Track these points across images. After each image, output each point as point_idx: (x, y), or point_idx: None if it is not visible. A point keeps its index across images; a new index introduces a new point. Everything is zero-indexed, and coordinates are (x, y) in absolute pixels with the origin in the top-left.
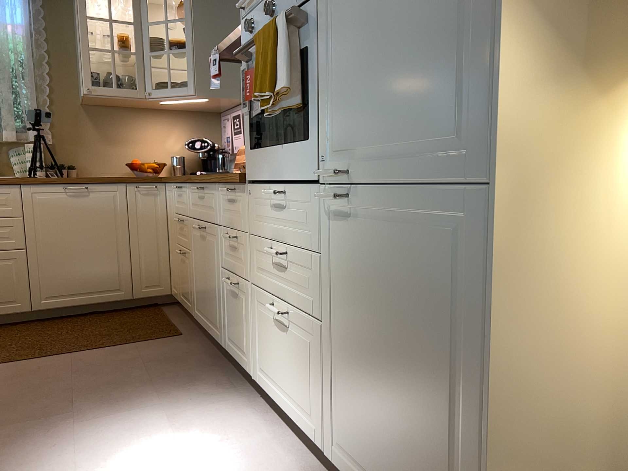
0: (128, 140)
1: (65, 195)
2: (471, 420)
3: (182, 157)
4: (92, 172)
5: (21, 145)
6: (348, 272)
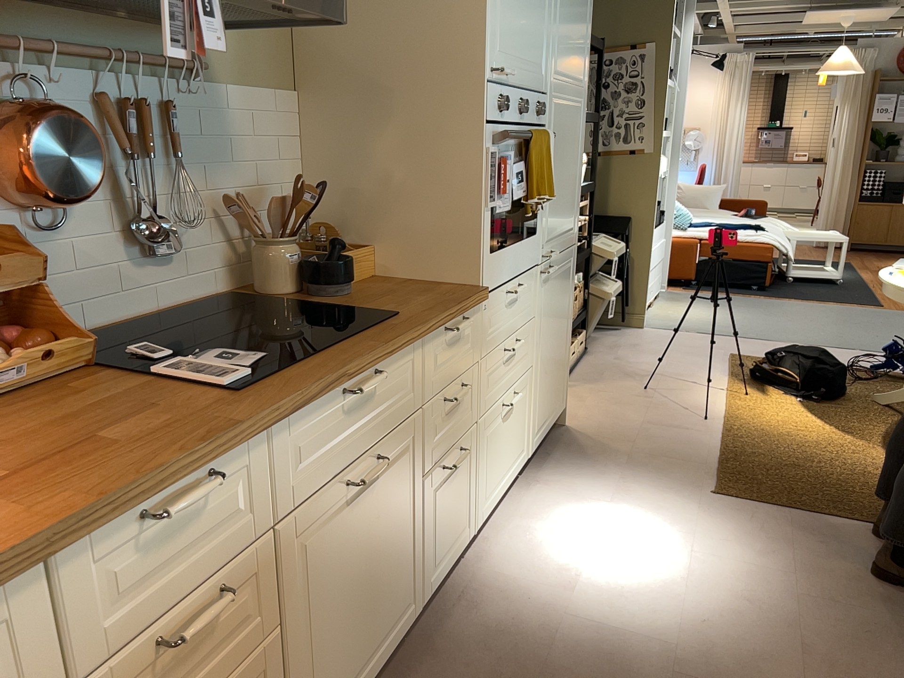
0: None
1: None
2: (567, 335)
3: None
4: None
5: None
6: (546, 314)
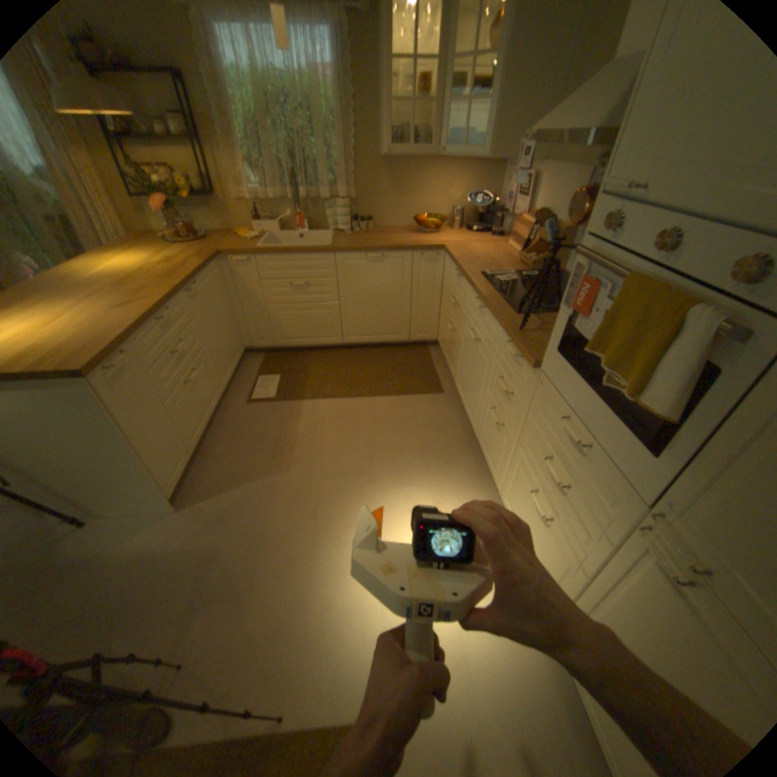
0: (416, 190)
1: (366, 261)
2: None
3: (461, 206)
4: (385, 222)
5: (332, 198)
6: (640, 604)
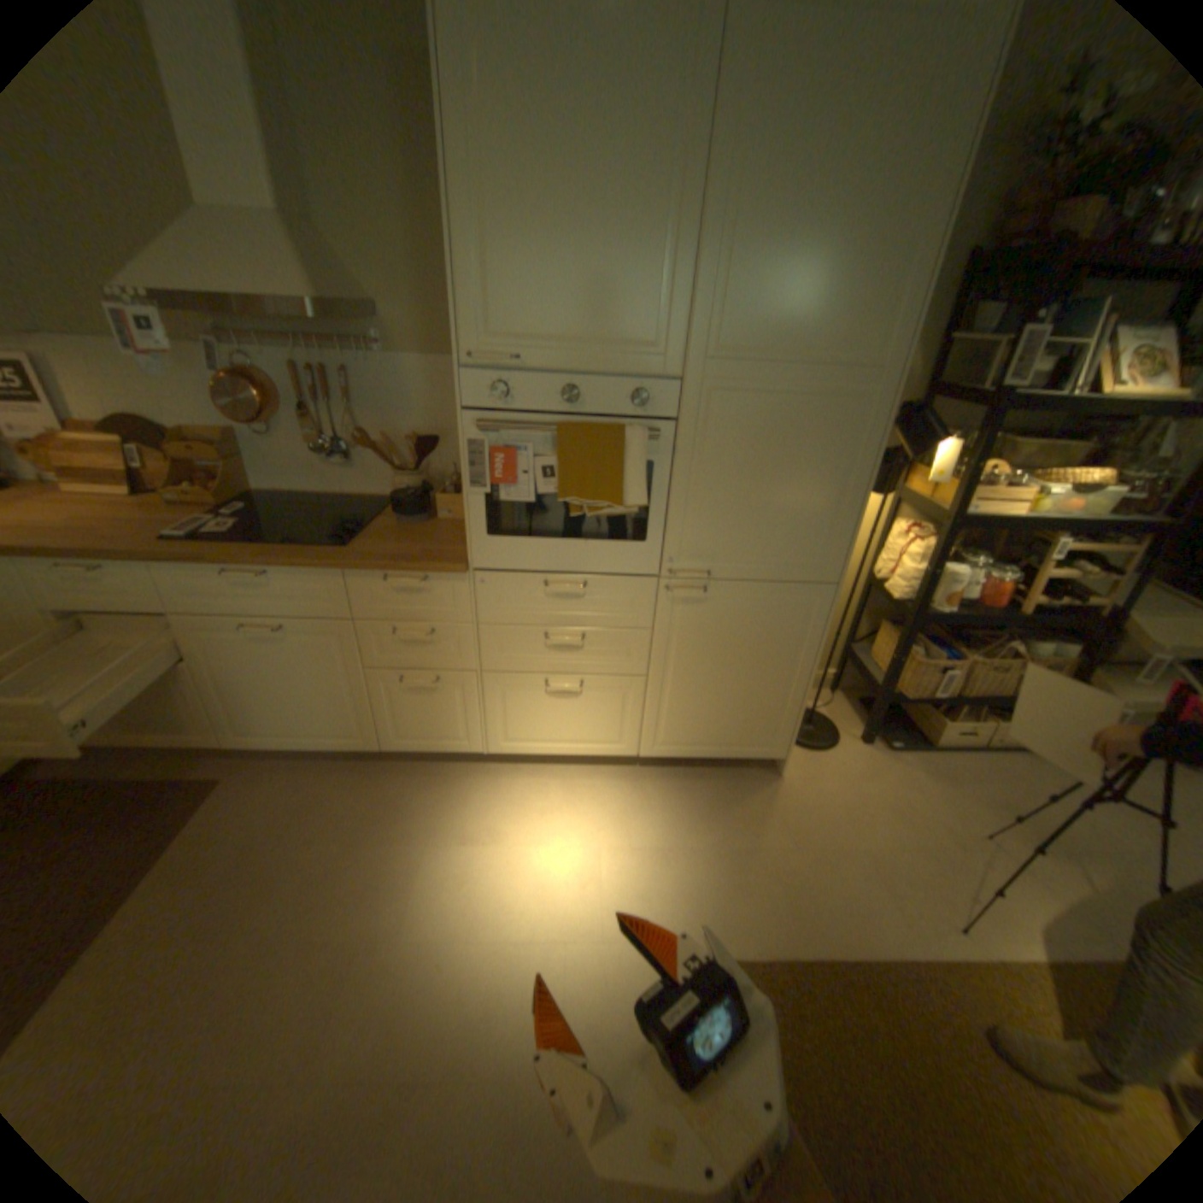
0: None
1: None
2: (791, 685)
3: None
4: None
5: None
6: (686, 636)
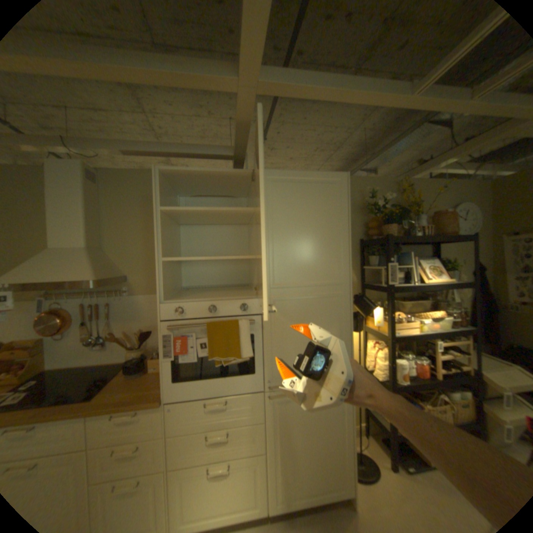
0: None
1: None
2: (345, 444)
3: None
4: None
5: None
6: (284, 424)
